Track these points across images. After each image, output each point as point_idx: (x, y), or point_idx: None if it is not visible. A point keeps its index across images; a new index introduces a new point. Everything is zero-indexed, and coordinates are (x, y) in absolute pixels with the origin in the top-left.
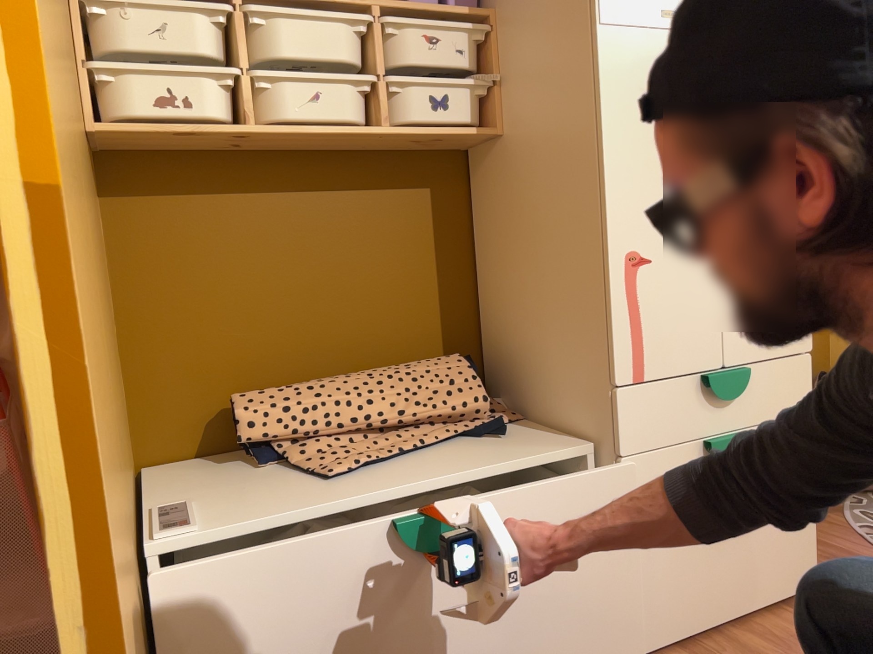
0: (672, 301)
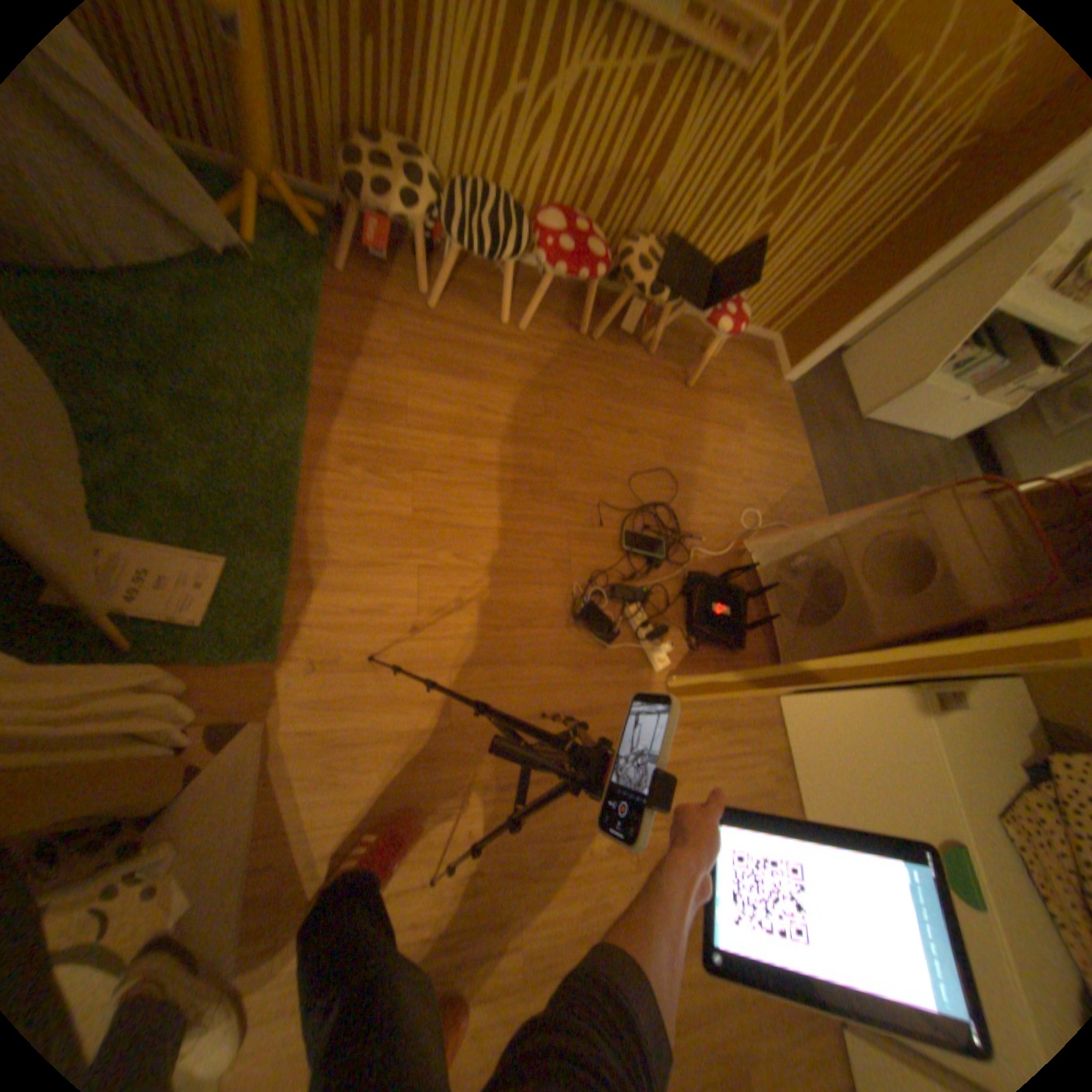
0: None
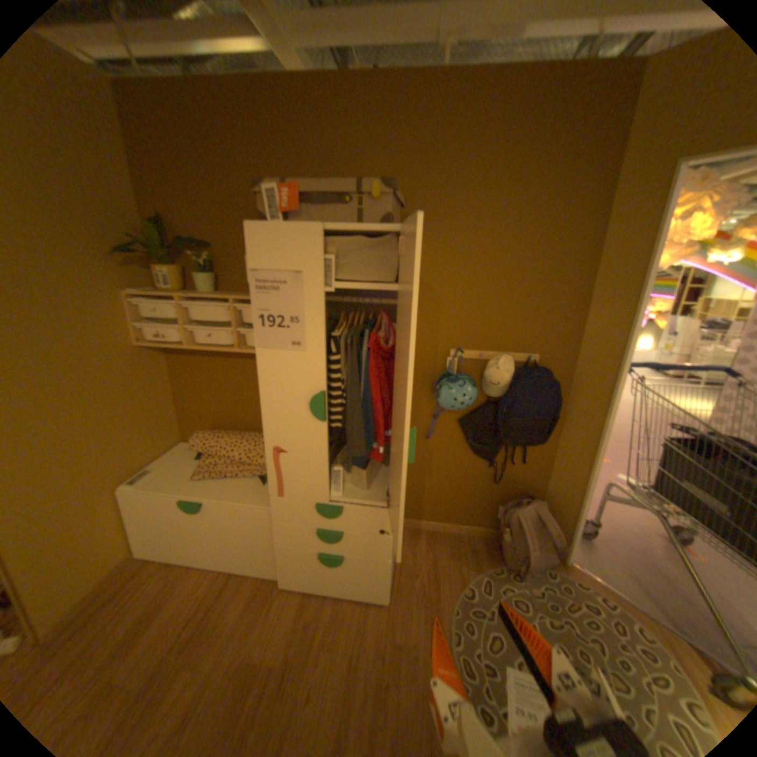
0: (298, 471)
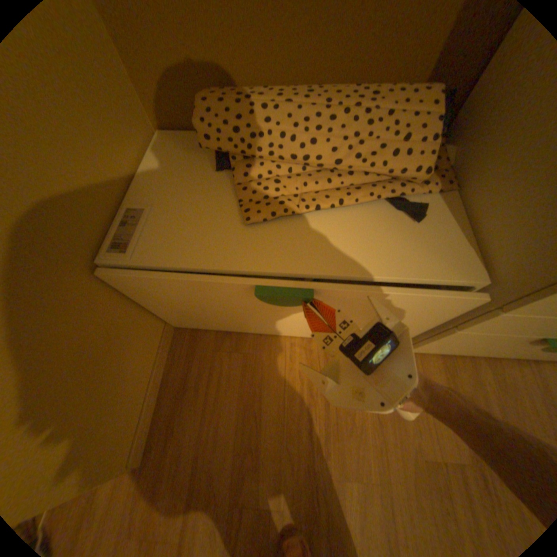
0: None
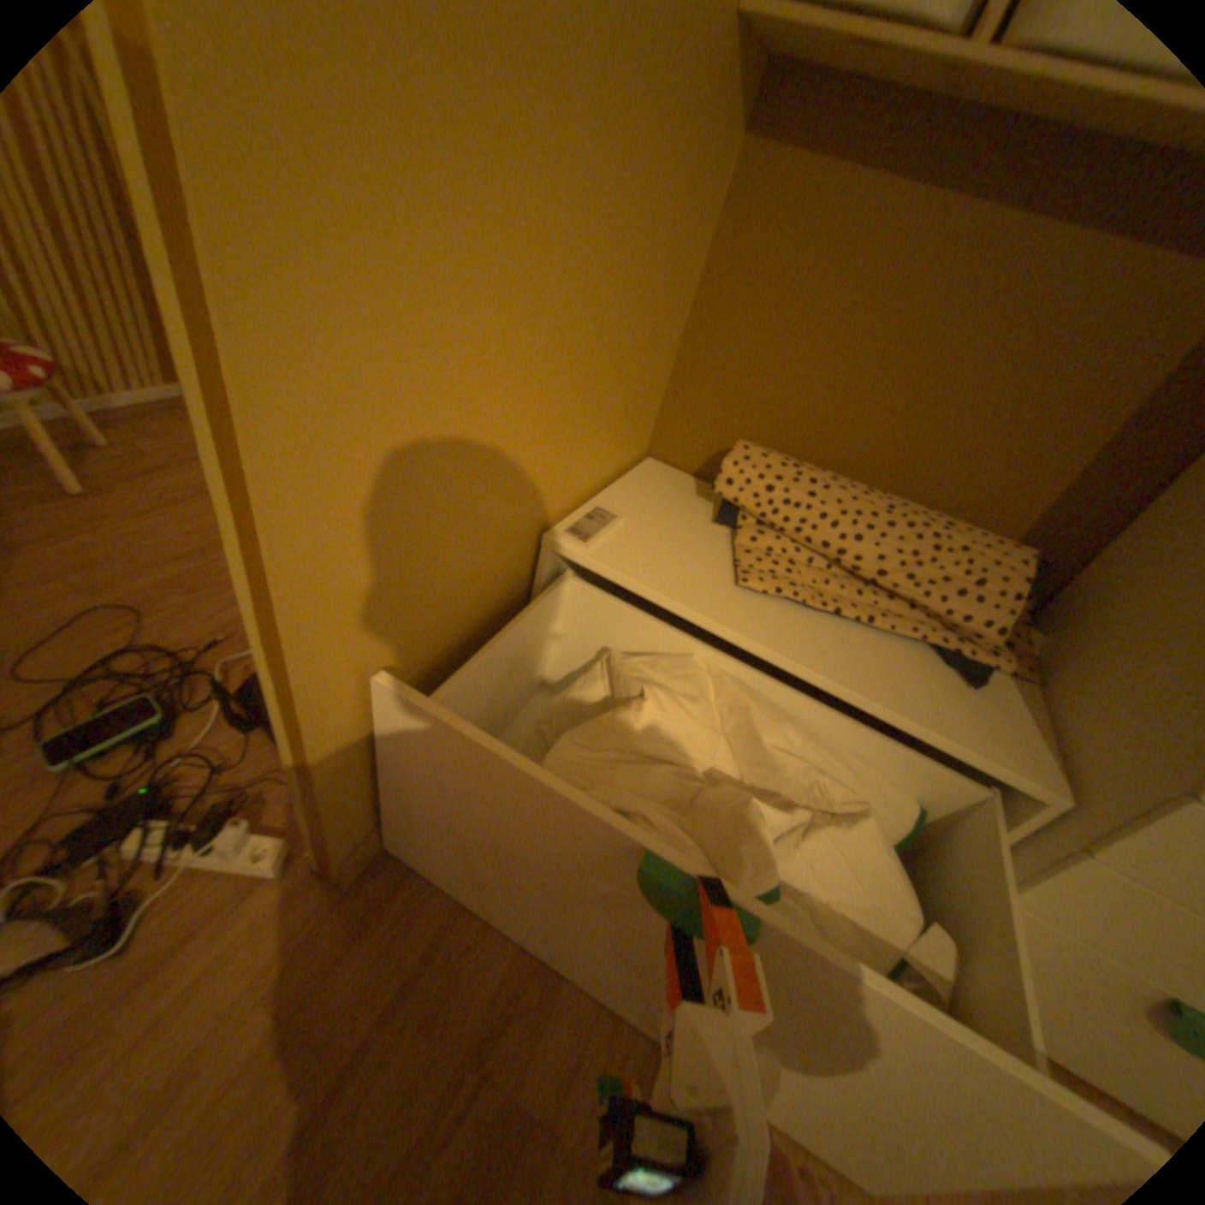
0: None
